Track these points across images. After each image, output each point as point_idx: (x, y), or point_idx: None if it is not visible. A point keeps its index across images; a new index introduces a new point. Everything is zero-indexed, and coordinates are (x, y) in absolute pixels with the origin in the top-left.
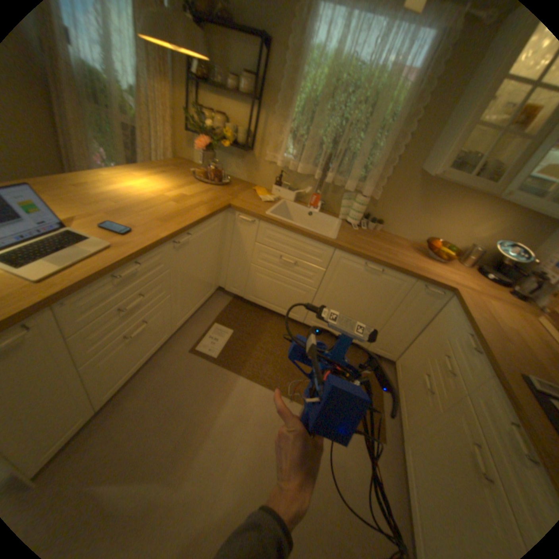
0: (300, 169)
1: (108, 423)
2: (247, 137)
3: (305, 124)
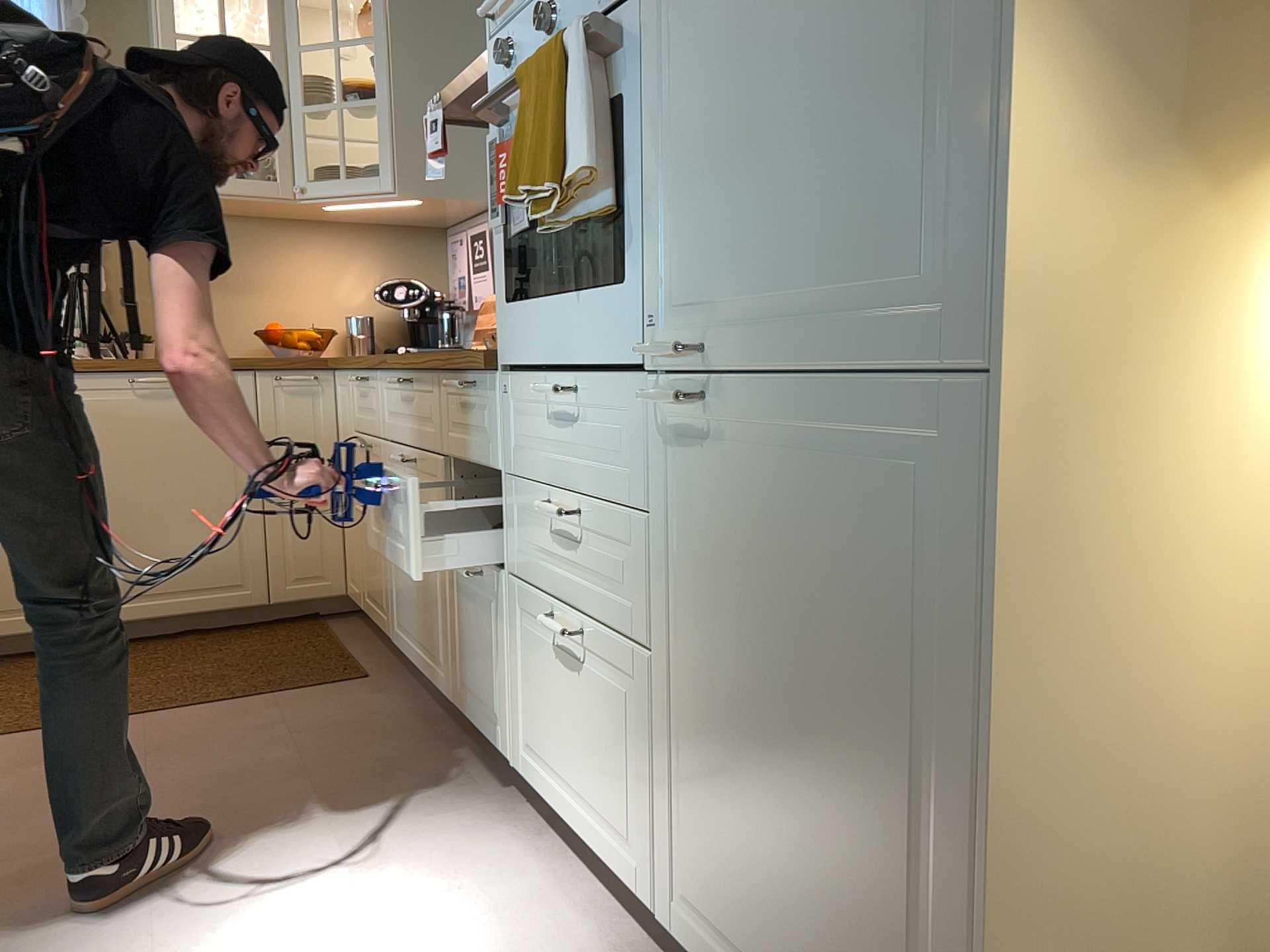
0: None
1: None
2: None
3: None
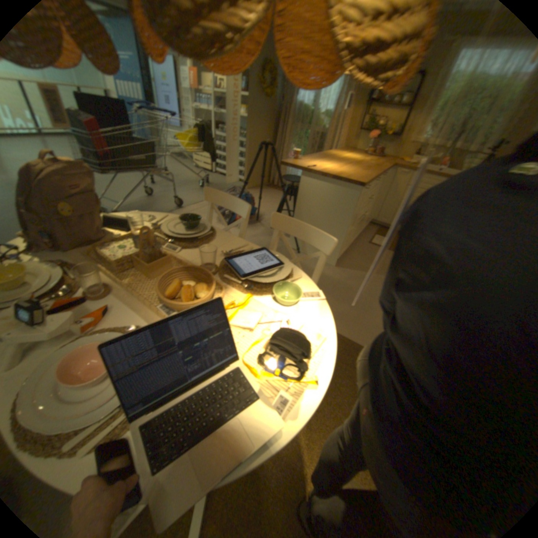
0: (437, 142)
1: (348, 257)
2: (402, 128)
3: (442, 116)
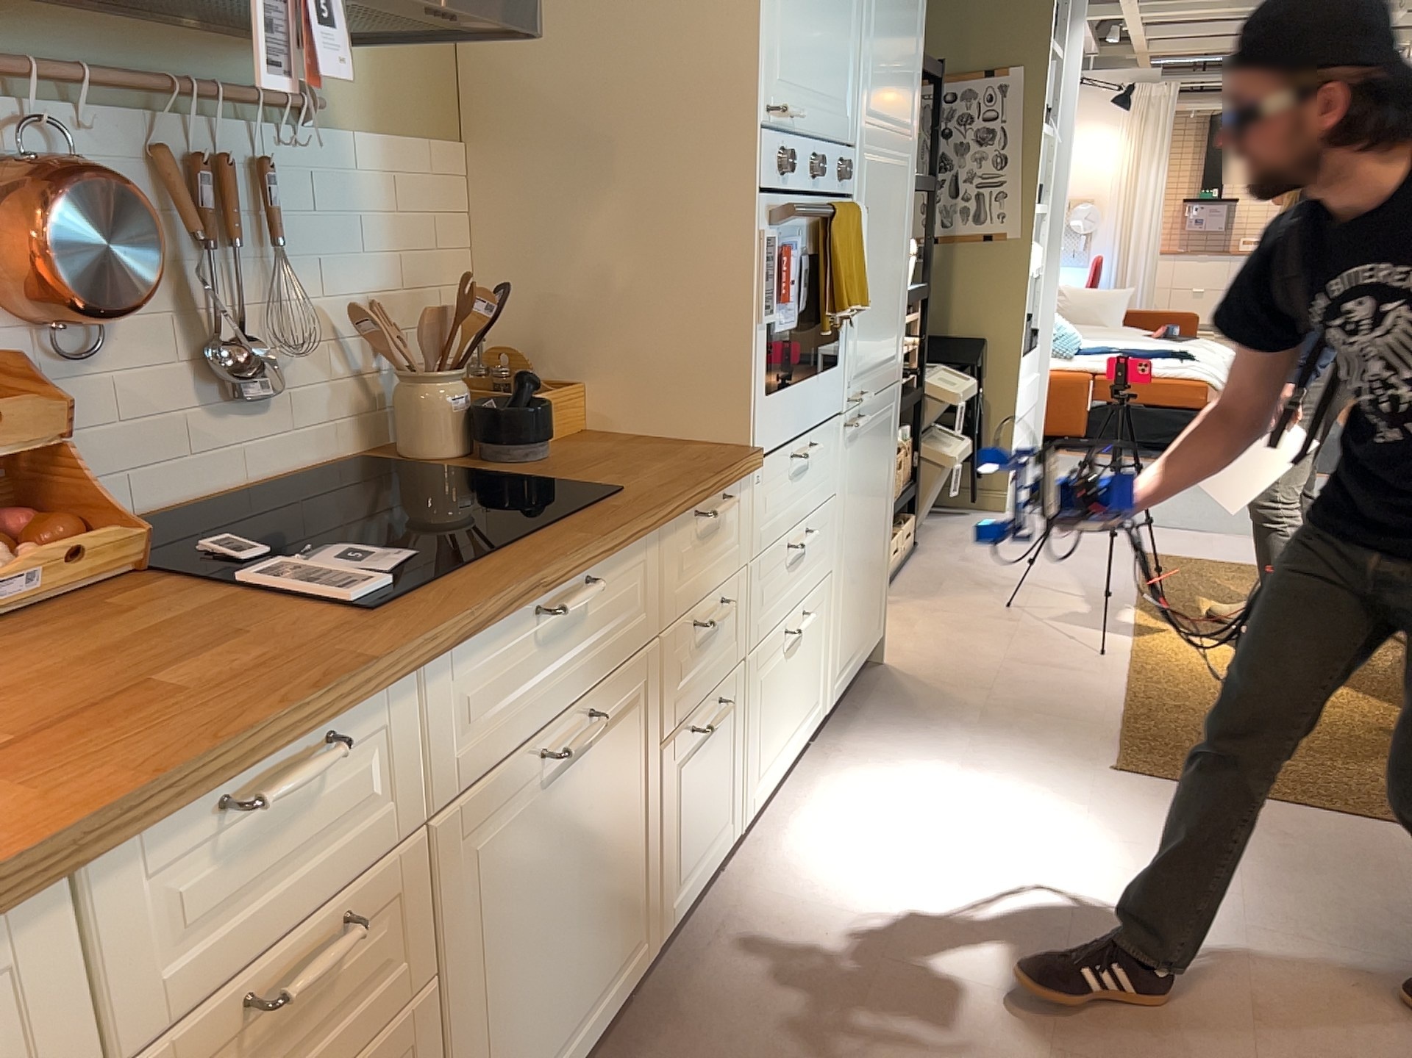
0: None
1: None
2: None
3: None
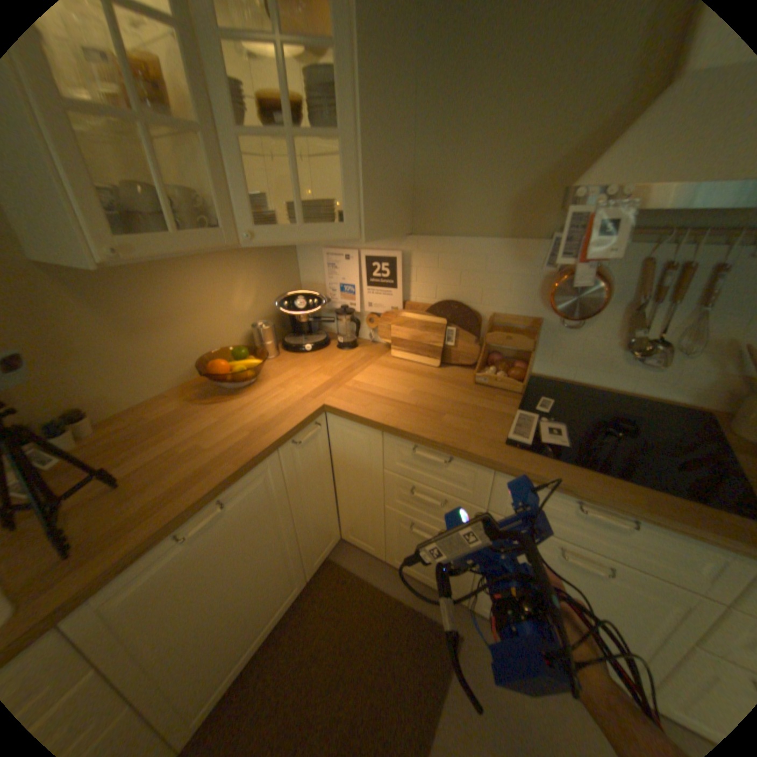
0: None
1: None
2: None
3: None
